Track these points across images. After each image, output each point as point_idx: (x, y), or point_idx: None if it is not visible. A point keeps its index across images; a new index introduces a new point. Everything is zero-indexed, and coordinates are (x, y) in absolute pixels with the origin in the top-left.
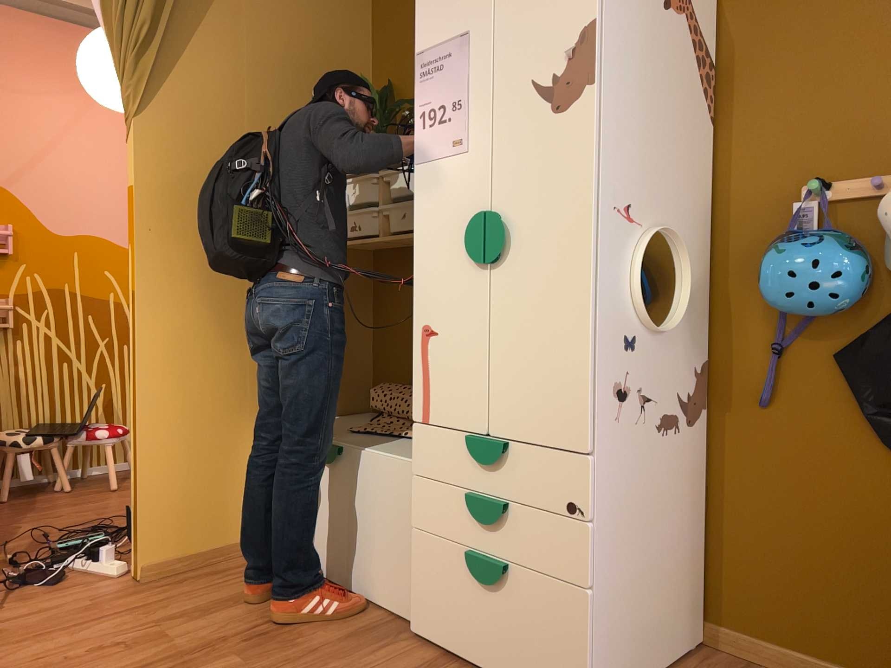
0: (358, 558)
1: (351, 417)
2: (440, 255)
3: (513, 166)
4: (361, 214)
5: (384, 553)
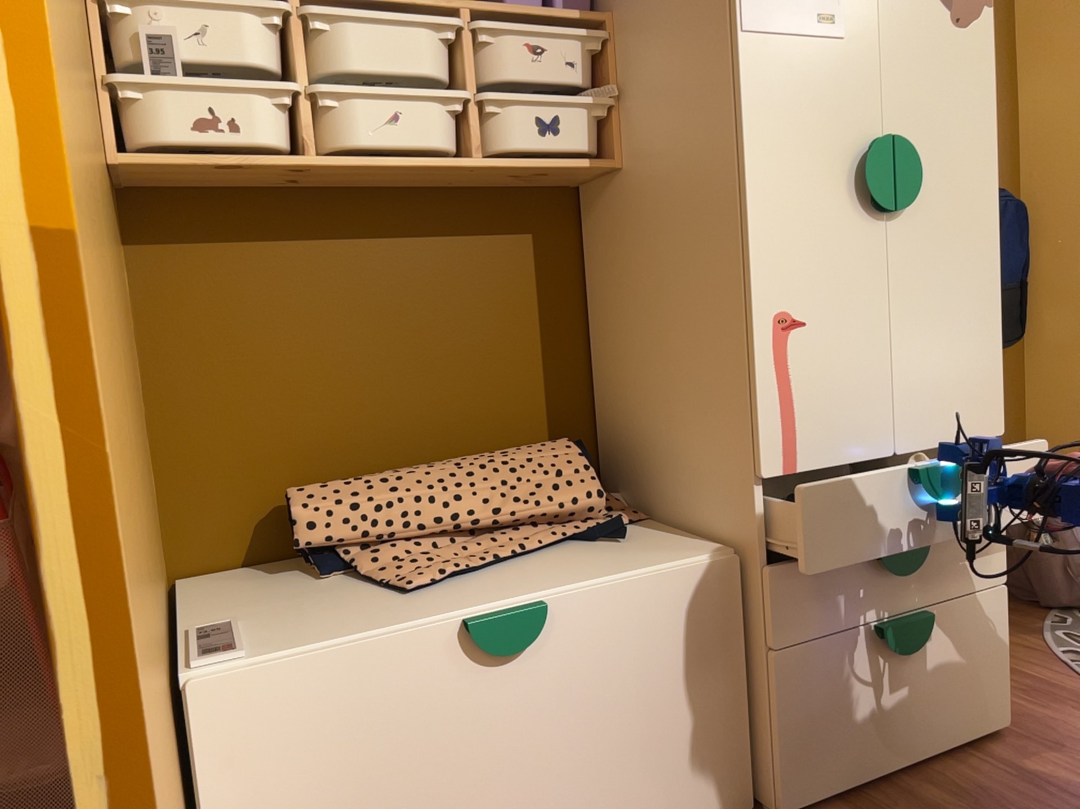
0: (610, 796)
1: (225, 593)
2: (804, 198)
3: (910, 81)
4: (234, 97)
5: (679, 743)
